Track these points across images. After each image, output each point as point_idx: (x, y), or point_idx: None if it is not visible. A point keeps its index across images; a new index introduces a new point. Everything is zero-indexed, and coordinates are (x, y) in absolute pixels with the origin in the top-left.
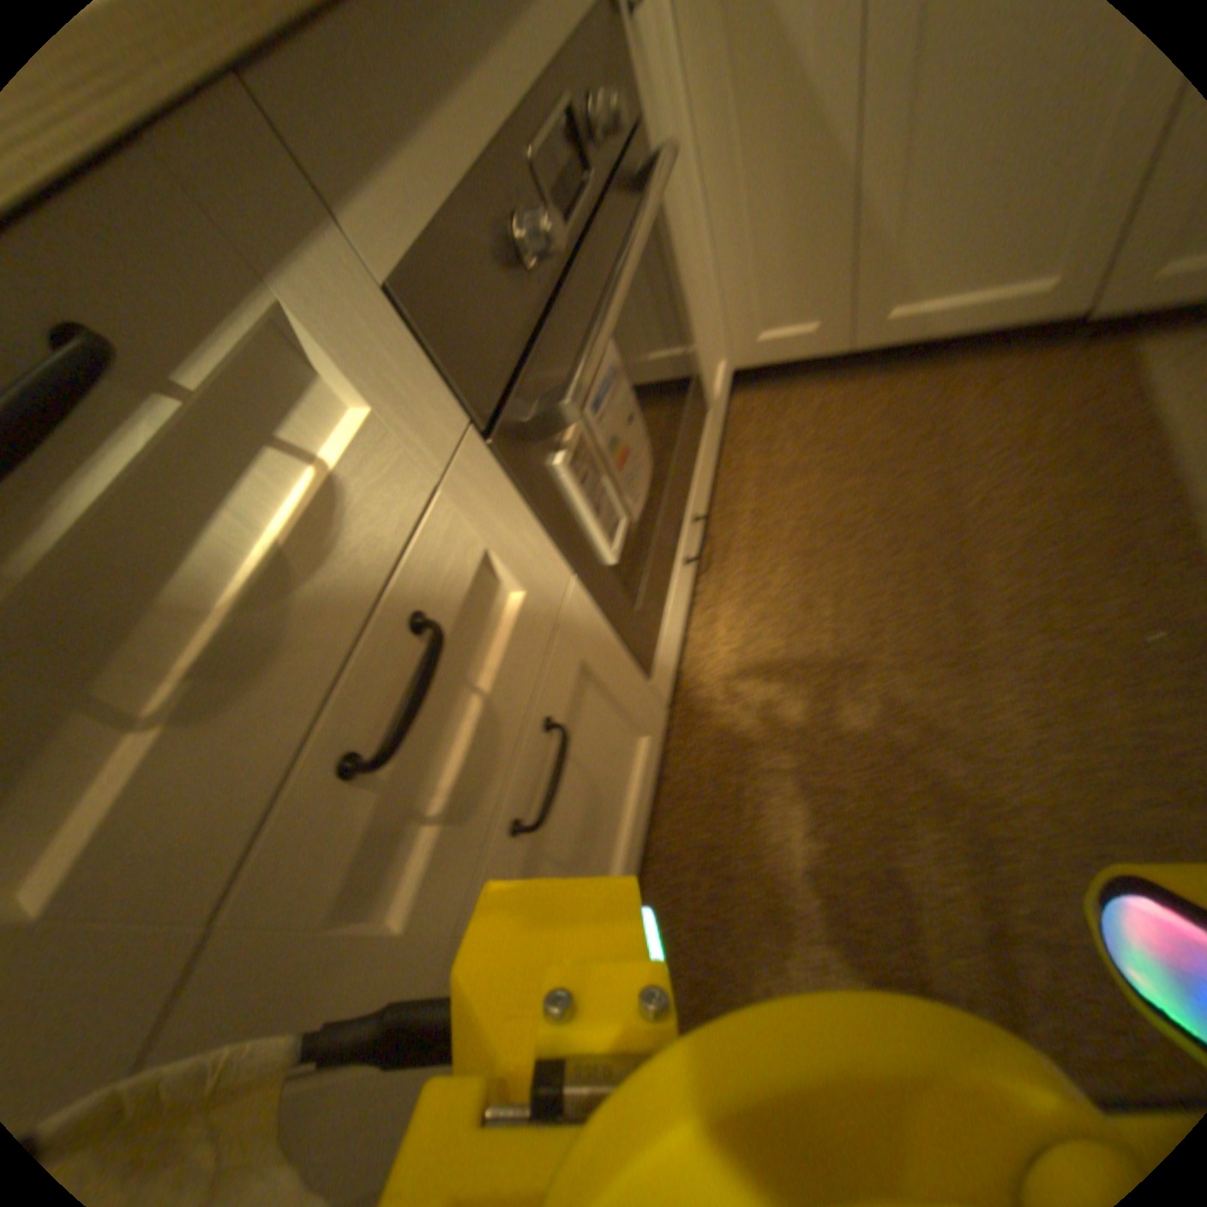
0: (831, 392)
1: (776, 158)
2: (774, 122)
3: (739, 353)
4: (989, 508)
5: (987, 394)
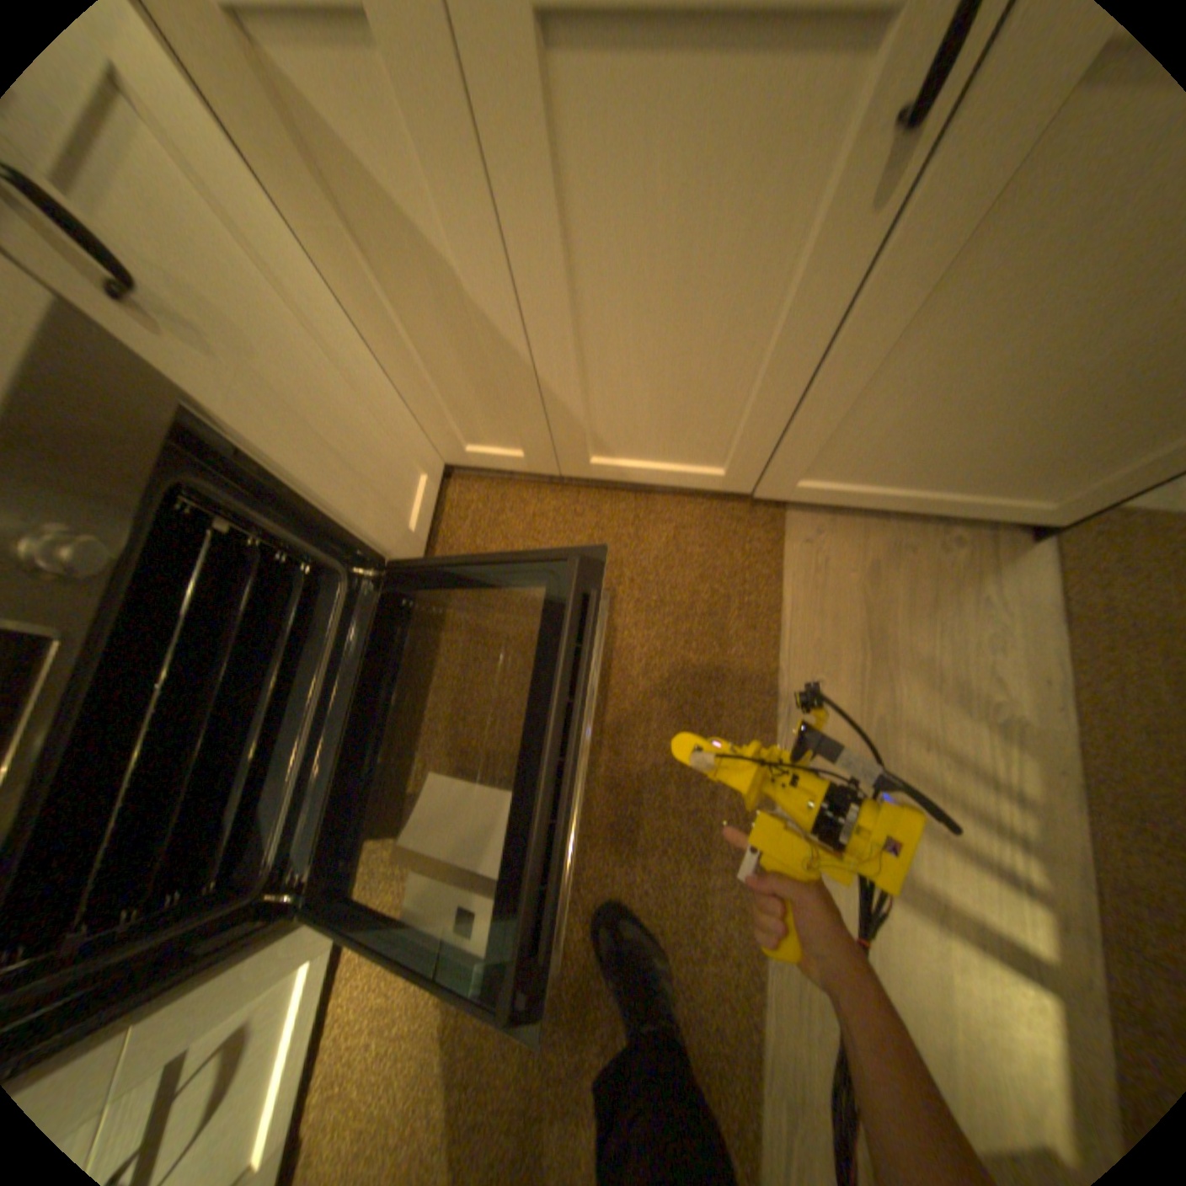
0: (542, 492)
1: (428, 321)
2: (414, 292)
3: (439, 451)
4: (643, 672)
5: (668, 532)
